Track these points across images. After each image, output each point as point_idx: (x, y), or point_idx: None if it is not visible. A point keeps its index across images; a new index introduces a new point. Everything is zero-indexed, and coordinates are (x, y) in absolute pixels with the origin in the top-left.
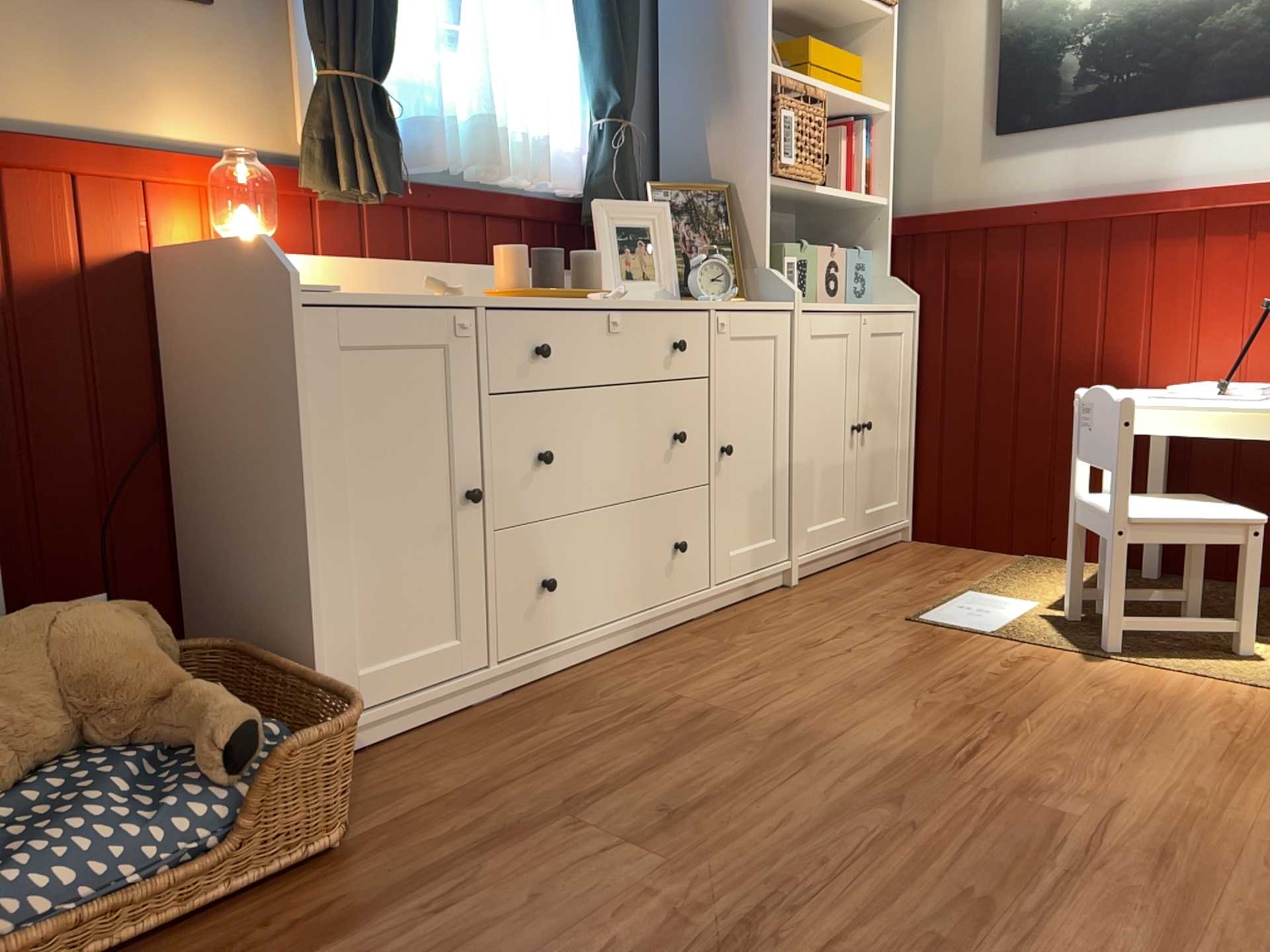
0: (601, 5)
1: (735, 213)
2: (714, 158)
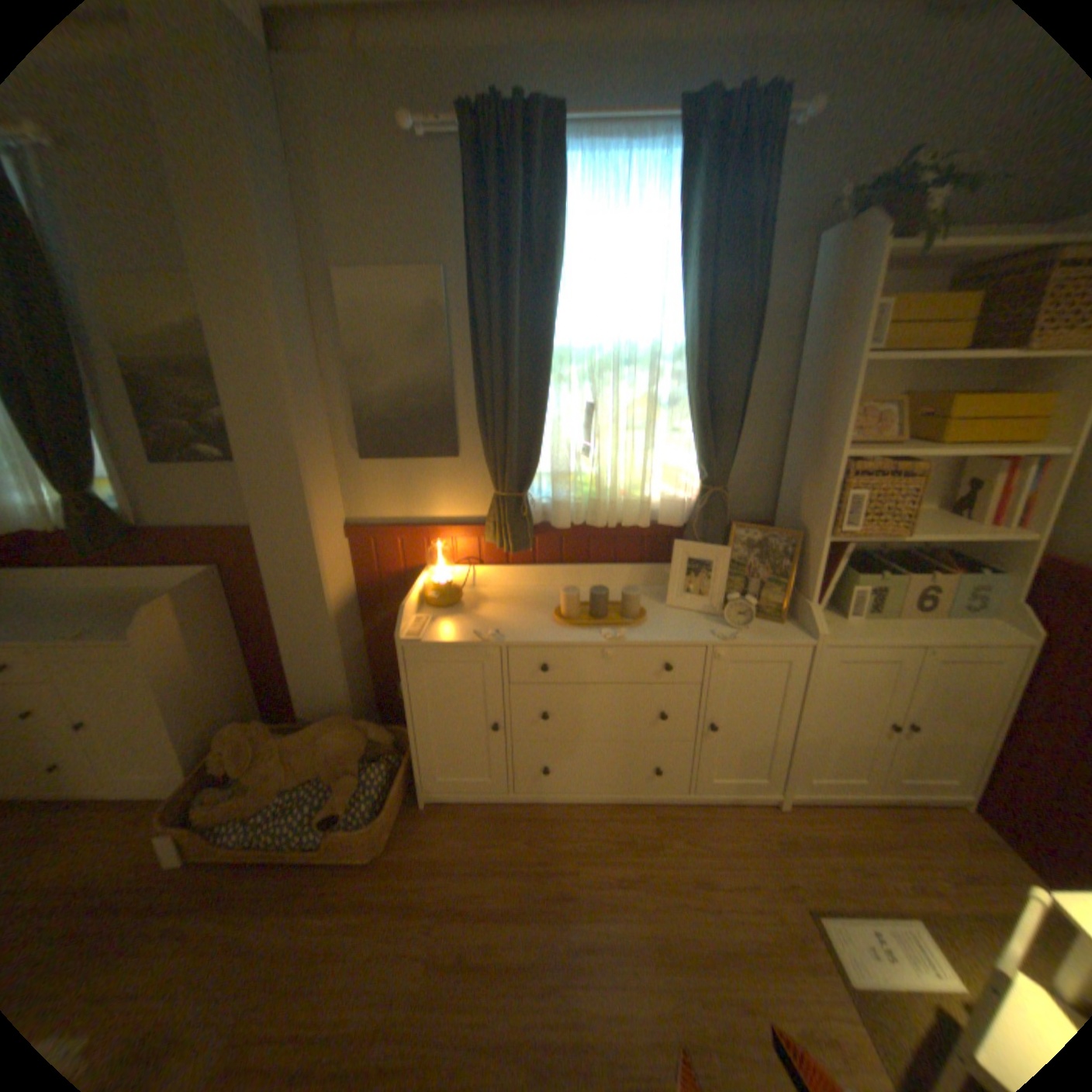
0: (697, 416)
1: (805, 552)
2: (803, 505)
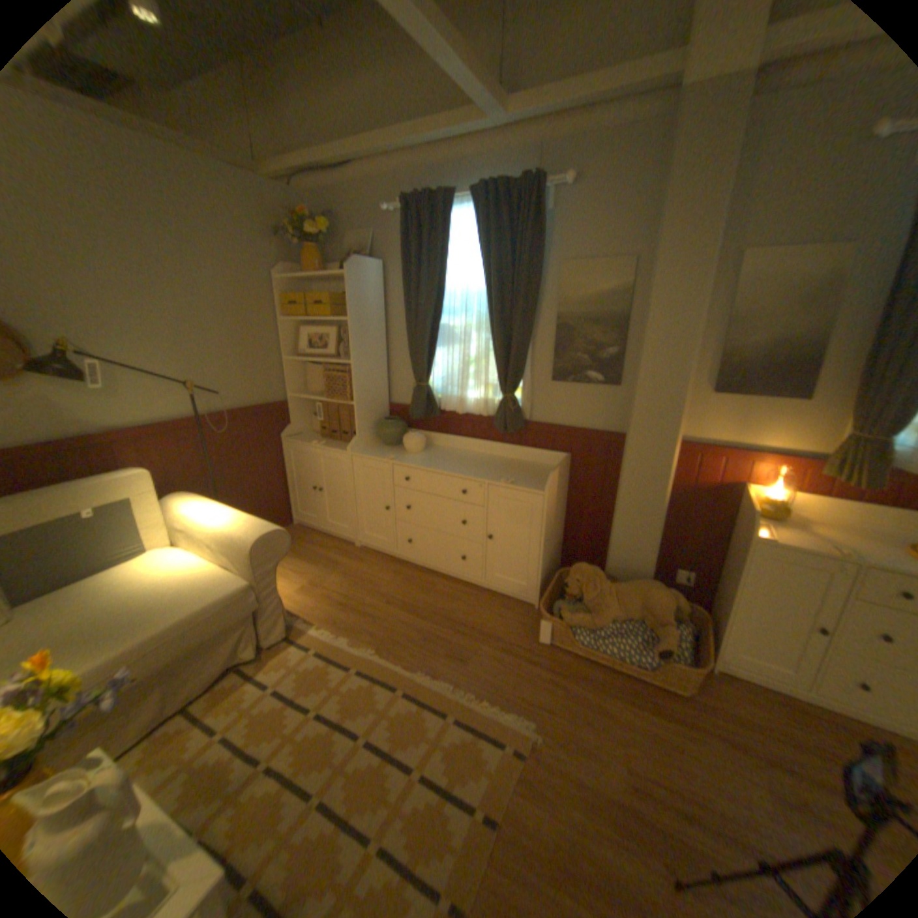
0: None
1: None
2: None
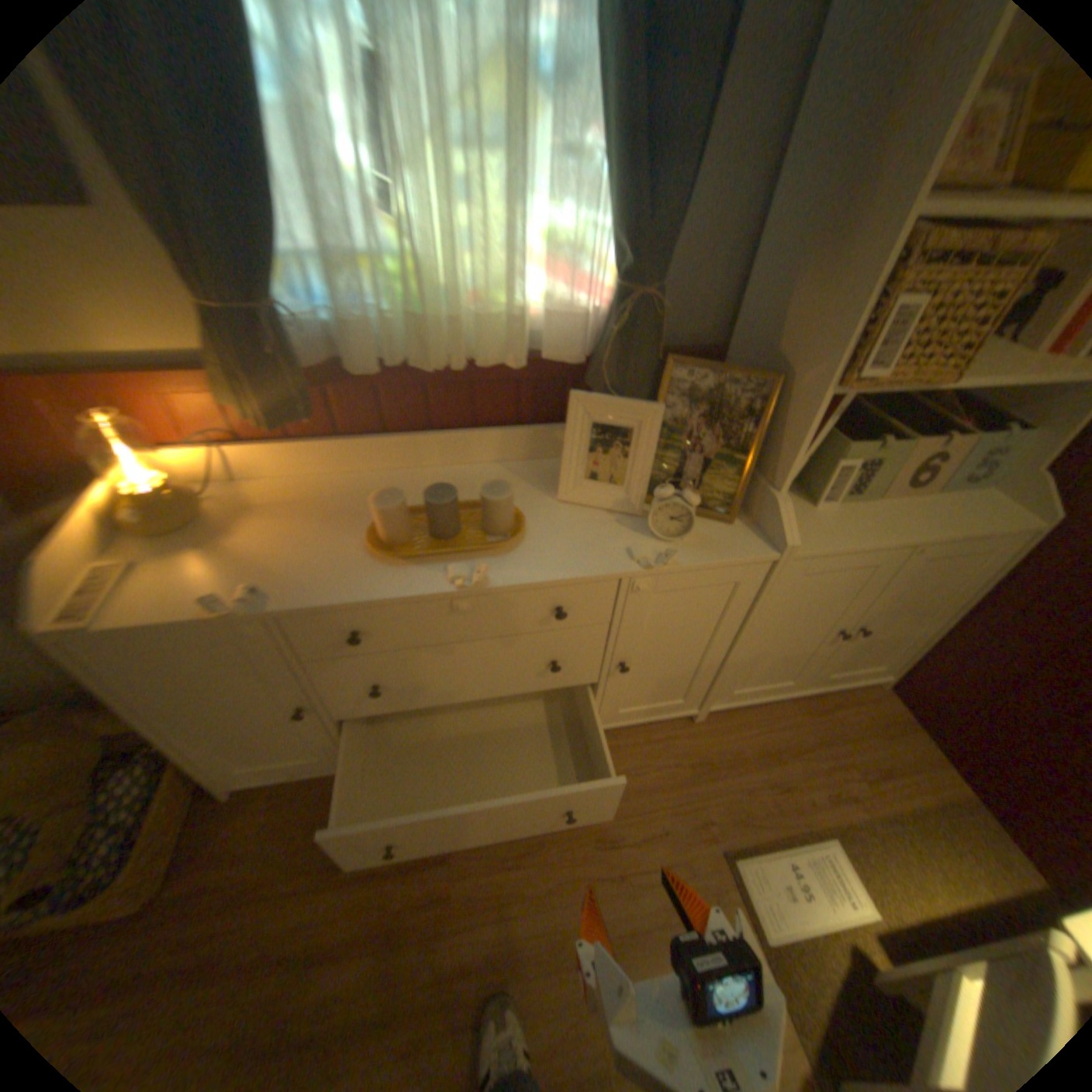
0: (619, 100)
1: (781, 408)
2: (791, 322)
